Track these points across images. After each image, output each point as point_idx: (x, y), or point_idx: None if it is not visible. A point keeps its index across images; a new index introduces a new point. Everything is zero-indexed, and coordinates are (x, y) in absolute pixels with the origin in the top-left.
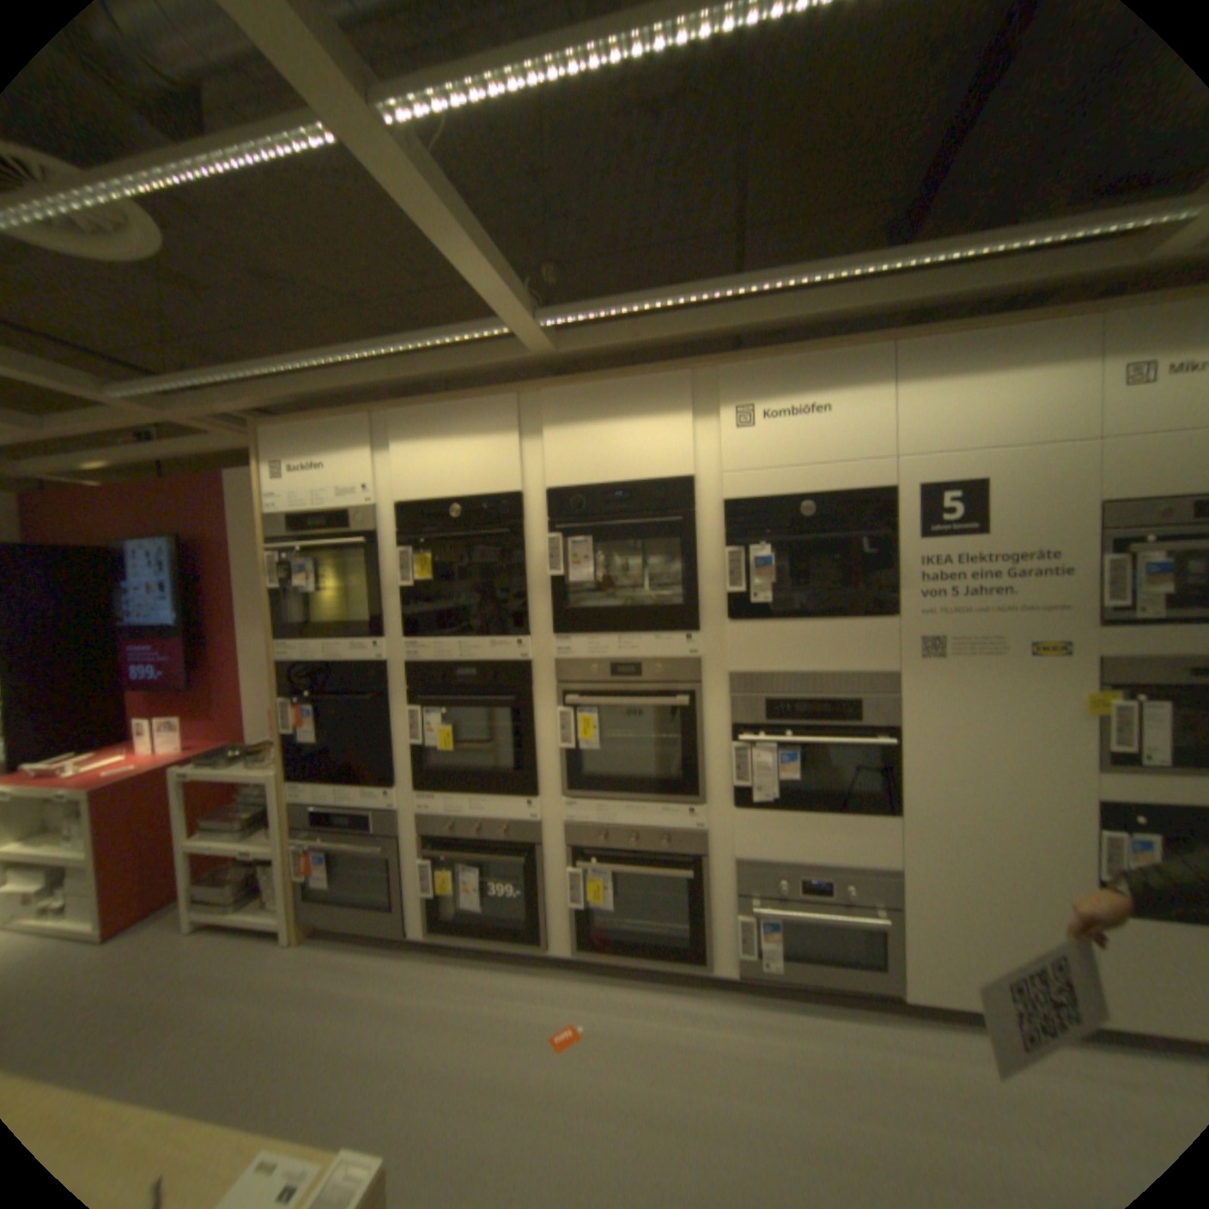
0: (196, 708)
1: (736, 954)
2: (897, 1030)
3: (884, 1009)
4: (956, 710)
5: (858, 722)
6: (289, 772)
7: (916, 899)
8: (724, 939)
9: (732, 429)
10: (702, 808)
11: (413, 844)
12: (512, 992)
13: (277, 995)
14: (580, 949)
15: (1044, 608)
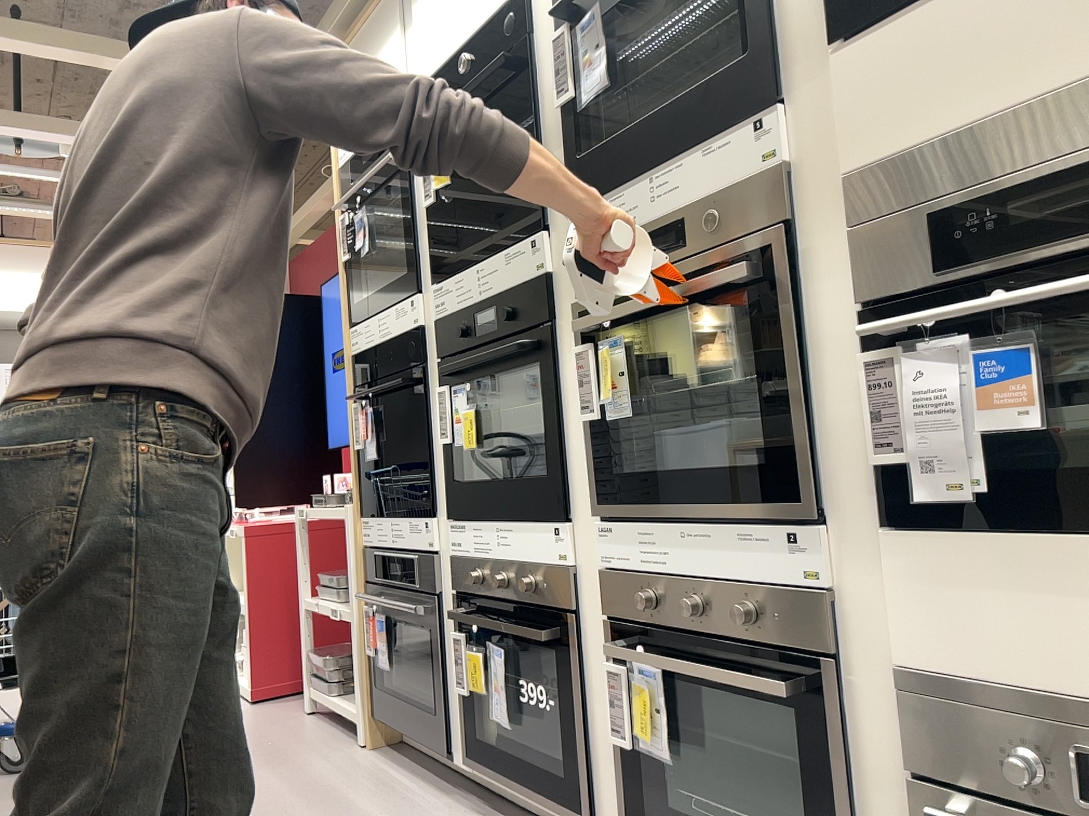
0: None
1: None
2: None
3: None
4: None
5: None
6: (368, 502)
7: None
8: None
9: None
10: (816, 526)
11: (454, 604)
12: None
13: (312, 782)
14: None
15: None
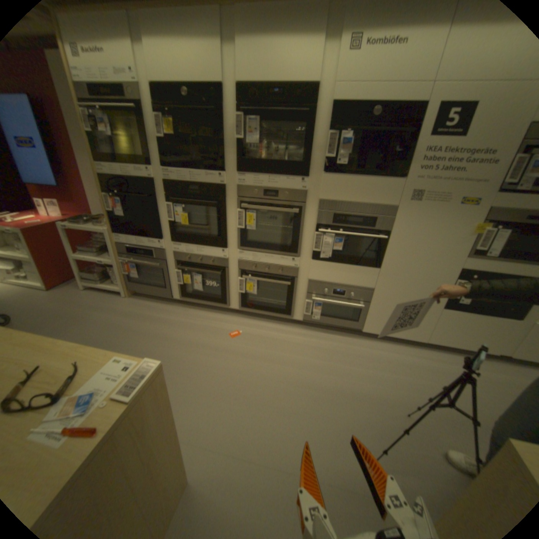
0: (64, 196)
1: (302, 312)
2: (356, 339)
3: (353, 333)
4: (417, 225)
5: (373, 227)
6: (114, 228)
7: (376, 298)
8: (299, 307)
9: (346, 50)
10: (297, 258)
11: (173, 263)
12: (215, 318)
13: (123, 313)
14: (242, 306)
15: (475, 180)
